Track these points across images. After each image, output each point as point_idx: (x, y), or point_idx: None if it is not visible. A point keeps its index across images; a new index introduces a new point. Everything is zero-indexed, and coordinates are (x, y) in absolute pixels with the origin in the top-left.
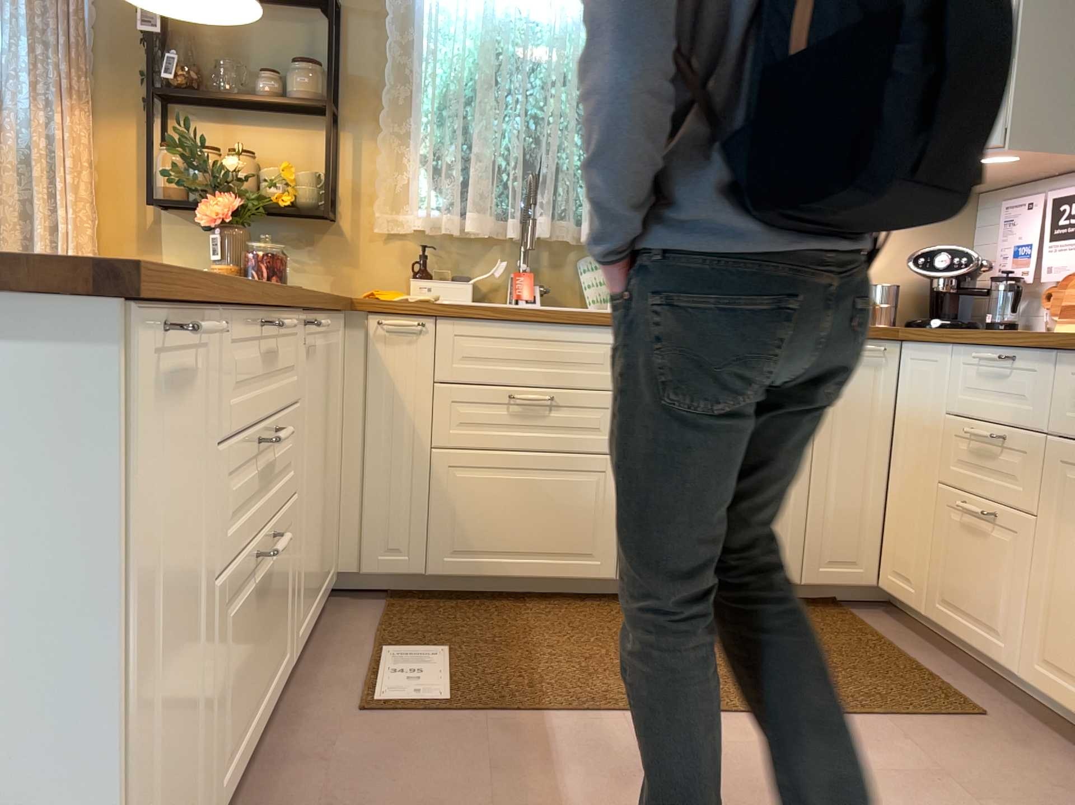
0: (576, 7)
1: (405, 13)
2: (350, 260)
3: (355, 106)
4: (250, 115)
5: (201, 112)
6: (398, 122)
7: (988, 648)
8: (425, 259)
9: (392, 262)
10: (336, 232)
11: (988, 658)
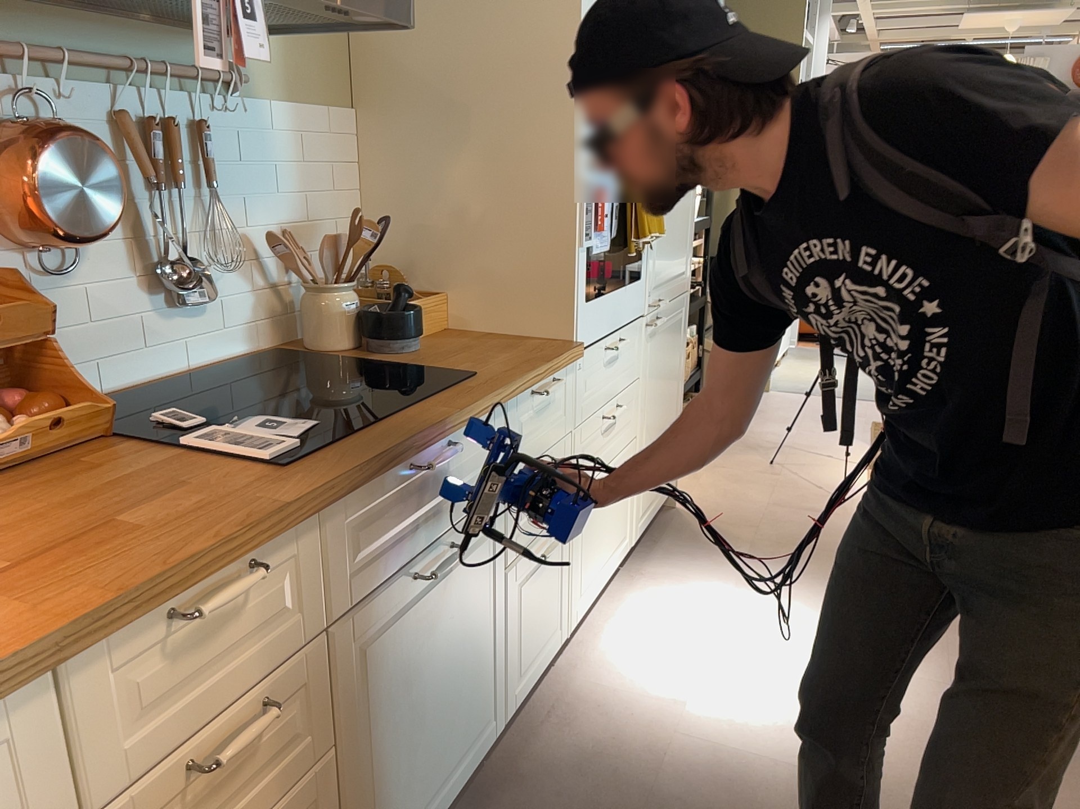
0: None
1: None
2: None
3: None
4: None
5: None
6: None
7: None
8: None
9: None
10: None
11: None
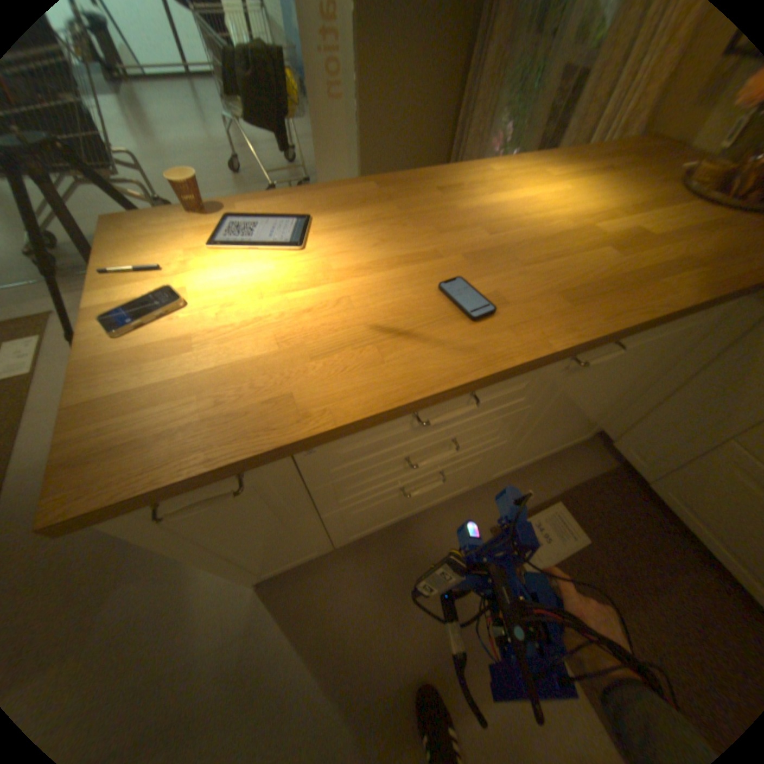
0: None
1: None
2: None
3: None
4: None
5: None
6: None
7: None
8: None
9: None
10: None
11: None
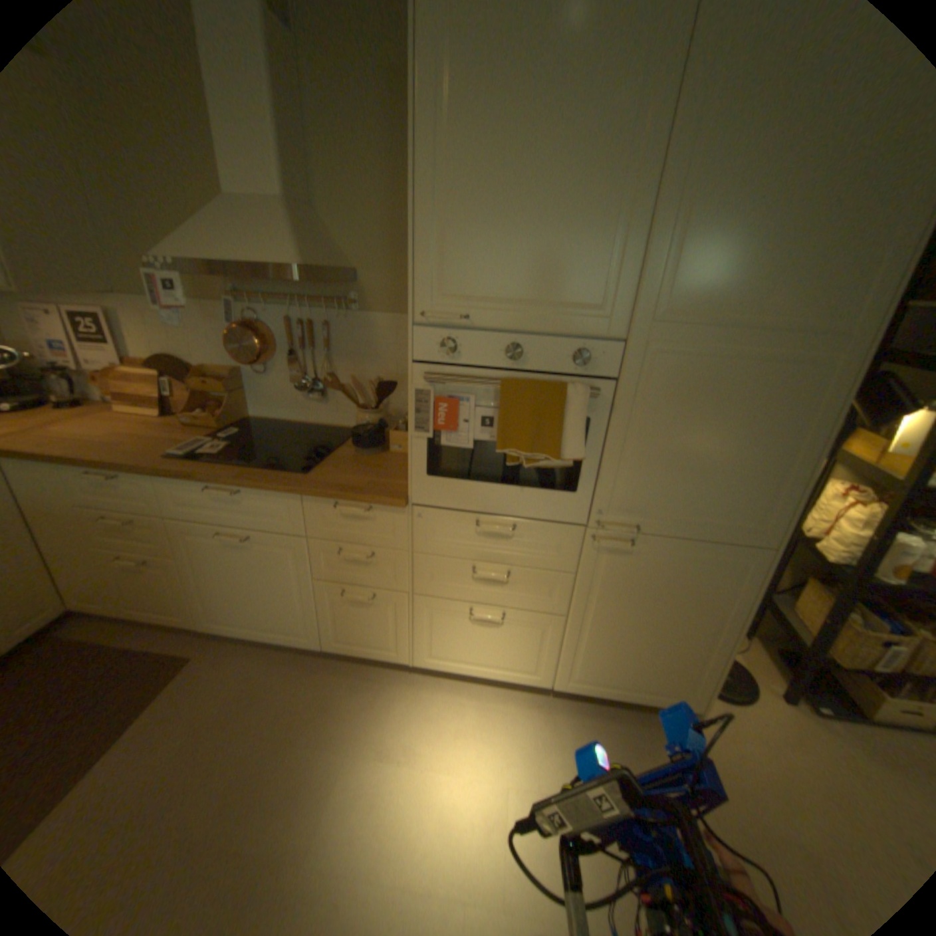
0: None
1: None
2: None
3: None
4: None
5: None
6: None
7: (170, 622)
8: None
9: None
10: None
11: (172, 626)
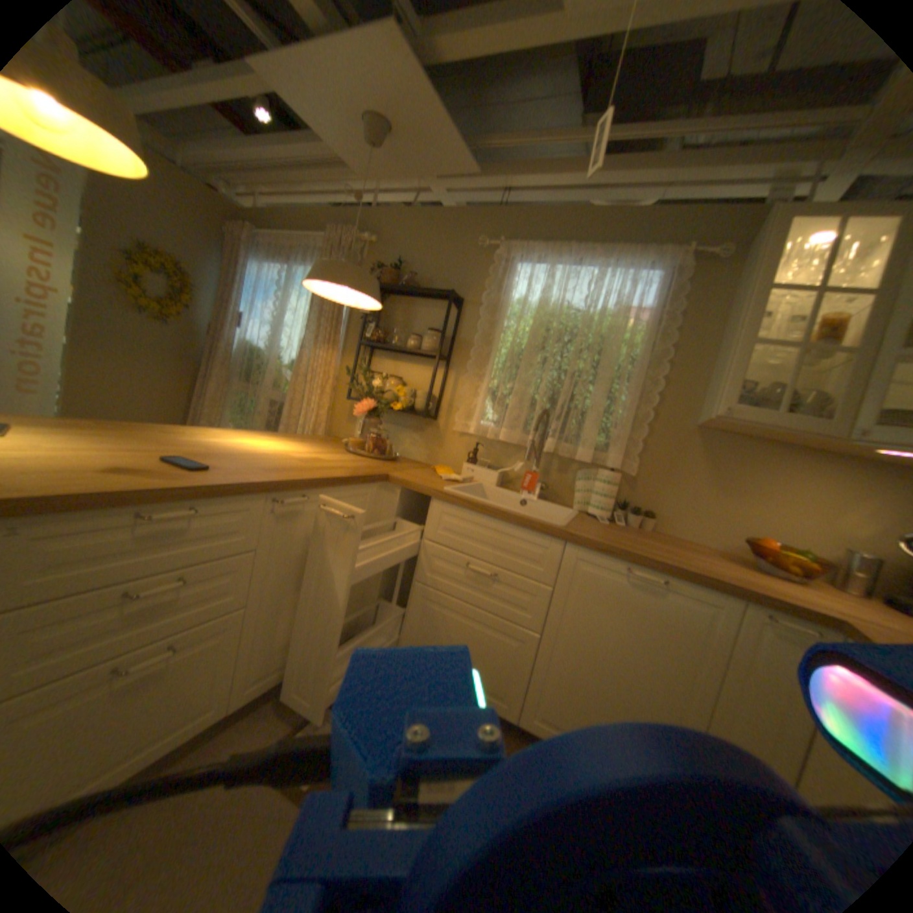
0: (609, 300)
1: (495, 304)
2: (438, 445)
3: (458, 357)
4: (407, 358)
5: (385, 354)
6: (479, 368)
7: None
8: (475, 453)
9: (460, 450)
10: (435, 427)
11: None
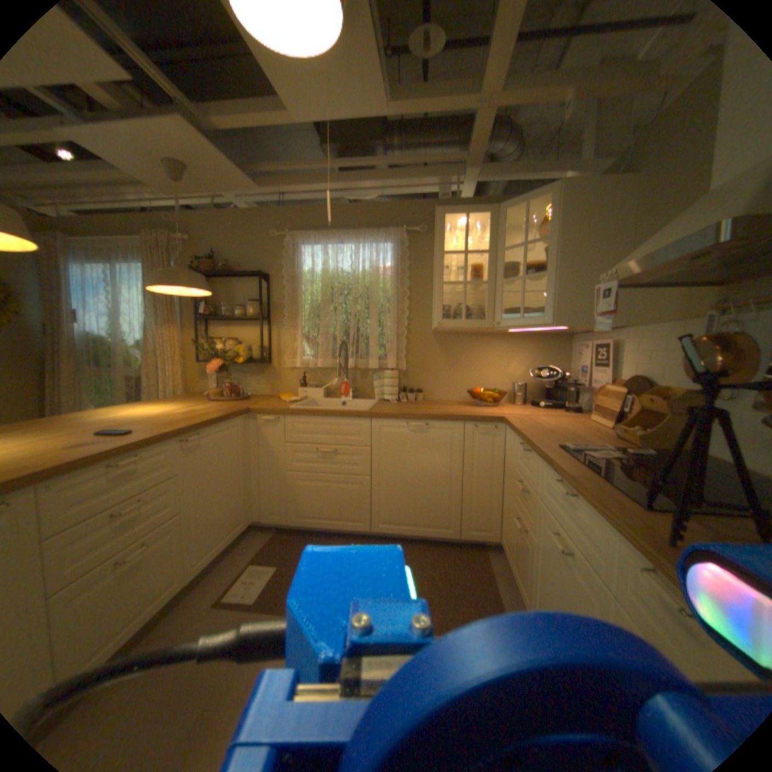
0: (365, 264)
1: (292, 275)
2: (276, 379)
3: (275, 315)
4: (236, 322)
5: (218, 322)
6: (292, 321)
7: (524, 600)
8: (304, 379)
9: (293, 380)
10: (270, 368)
11: (525, 606)
